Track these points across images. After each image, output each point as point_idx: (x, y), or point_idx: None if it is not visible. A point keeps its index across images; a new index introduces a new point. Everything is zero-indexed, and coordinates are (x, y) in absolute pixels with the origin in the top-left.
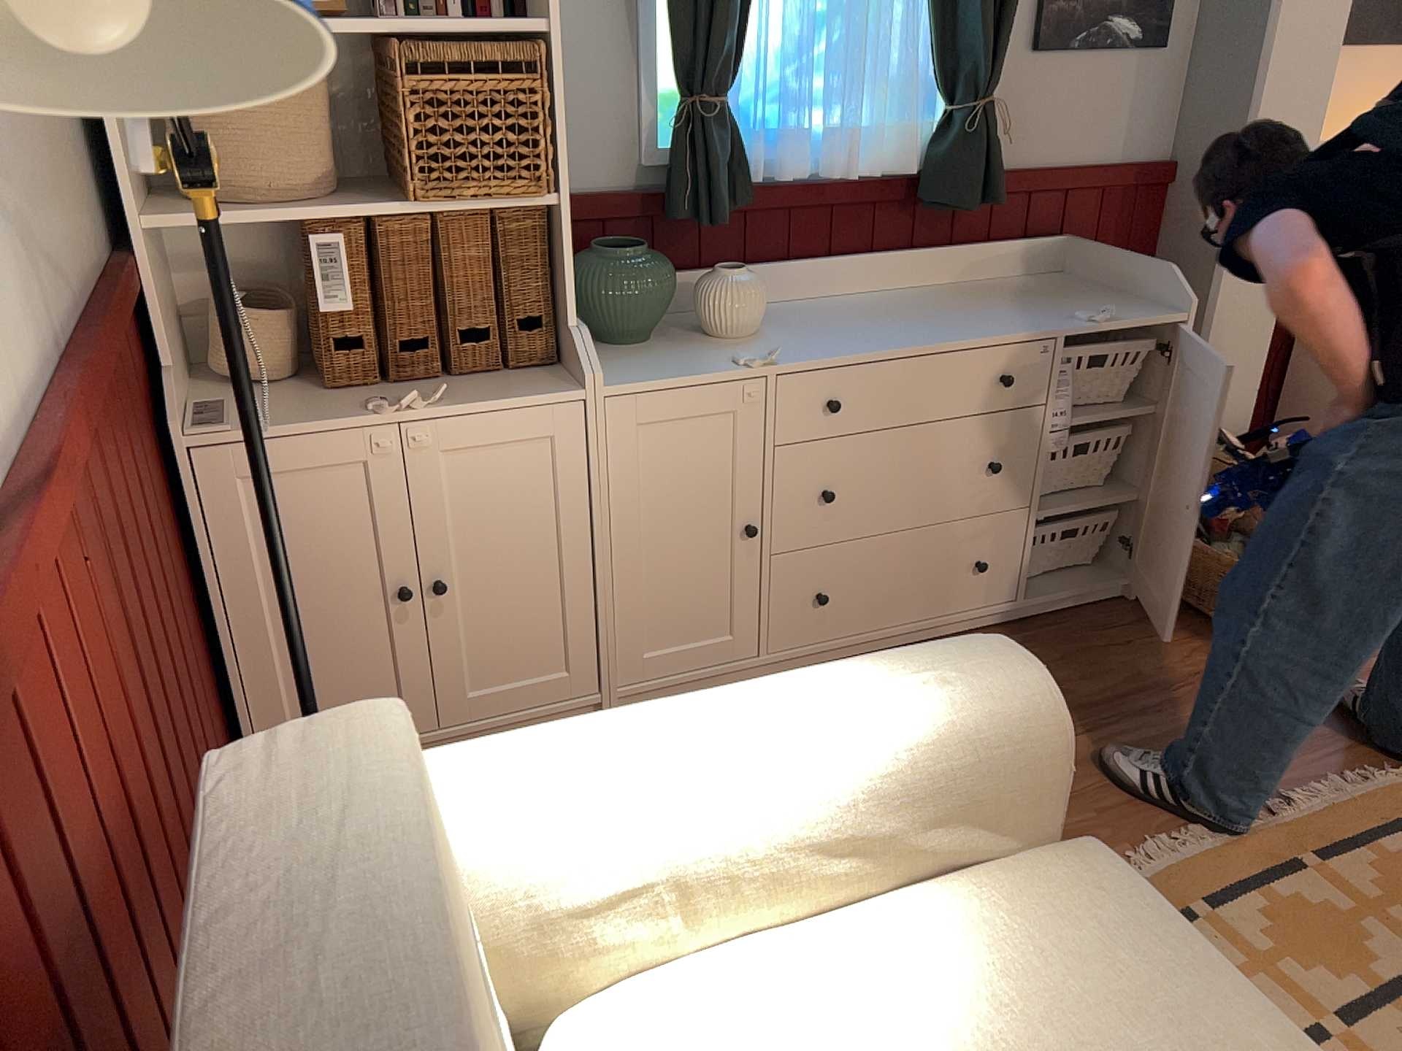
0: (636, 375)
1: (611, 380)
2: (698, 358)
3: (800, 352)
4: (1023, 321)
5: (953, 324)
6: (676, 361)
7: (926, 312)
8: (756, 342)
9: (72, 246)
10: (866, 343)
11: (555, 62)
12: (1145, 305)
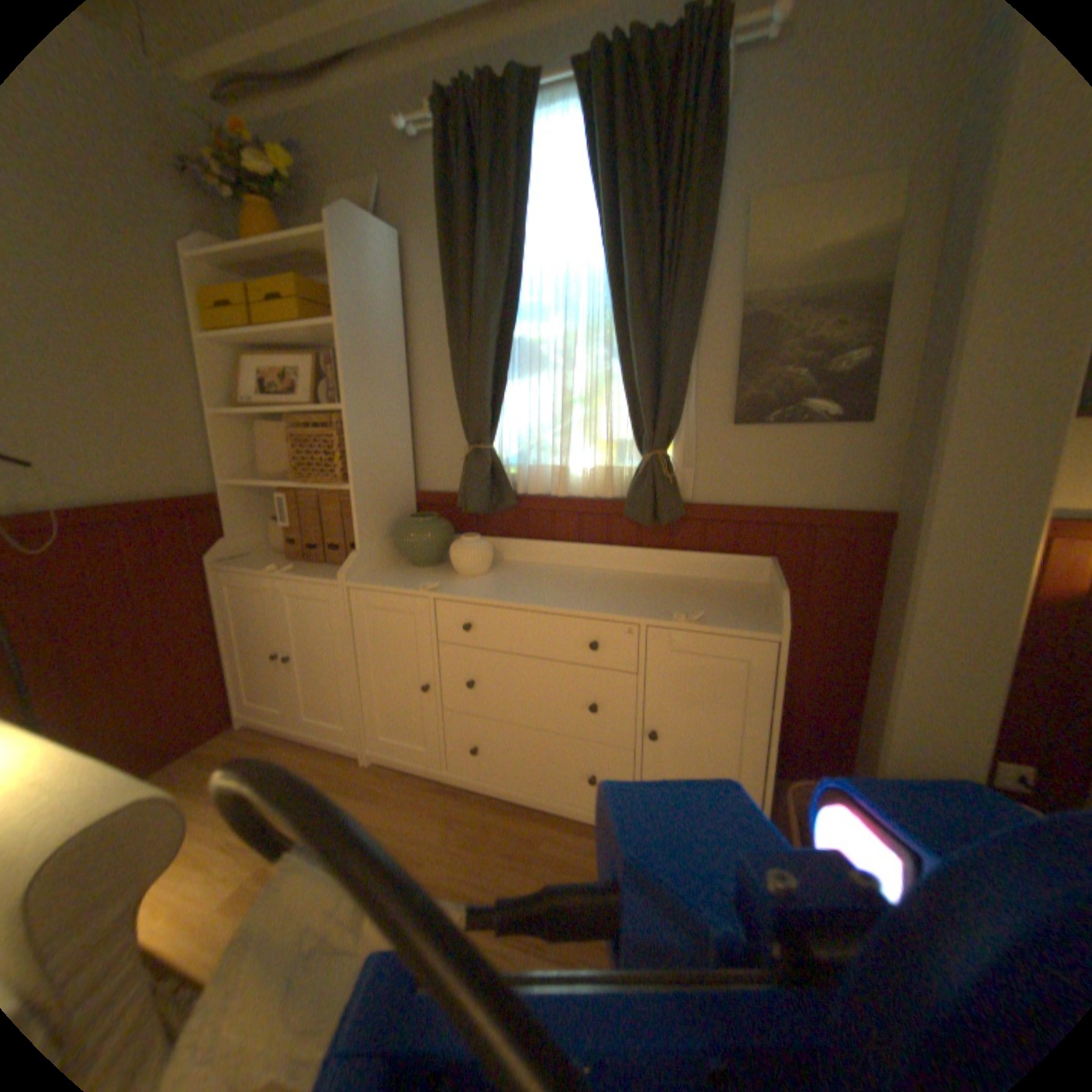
0: (374, 581)
1: (362, 580)
2: (419, 580)
3: (464, 590)
4: (634, 606)
5: (587, 596)
6: (407, 579)
7: (594, 587)
8: (465, 580)
9: (125, 481)
10: (507, 594)
11: (348, 422)
12: (762, 619)
